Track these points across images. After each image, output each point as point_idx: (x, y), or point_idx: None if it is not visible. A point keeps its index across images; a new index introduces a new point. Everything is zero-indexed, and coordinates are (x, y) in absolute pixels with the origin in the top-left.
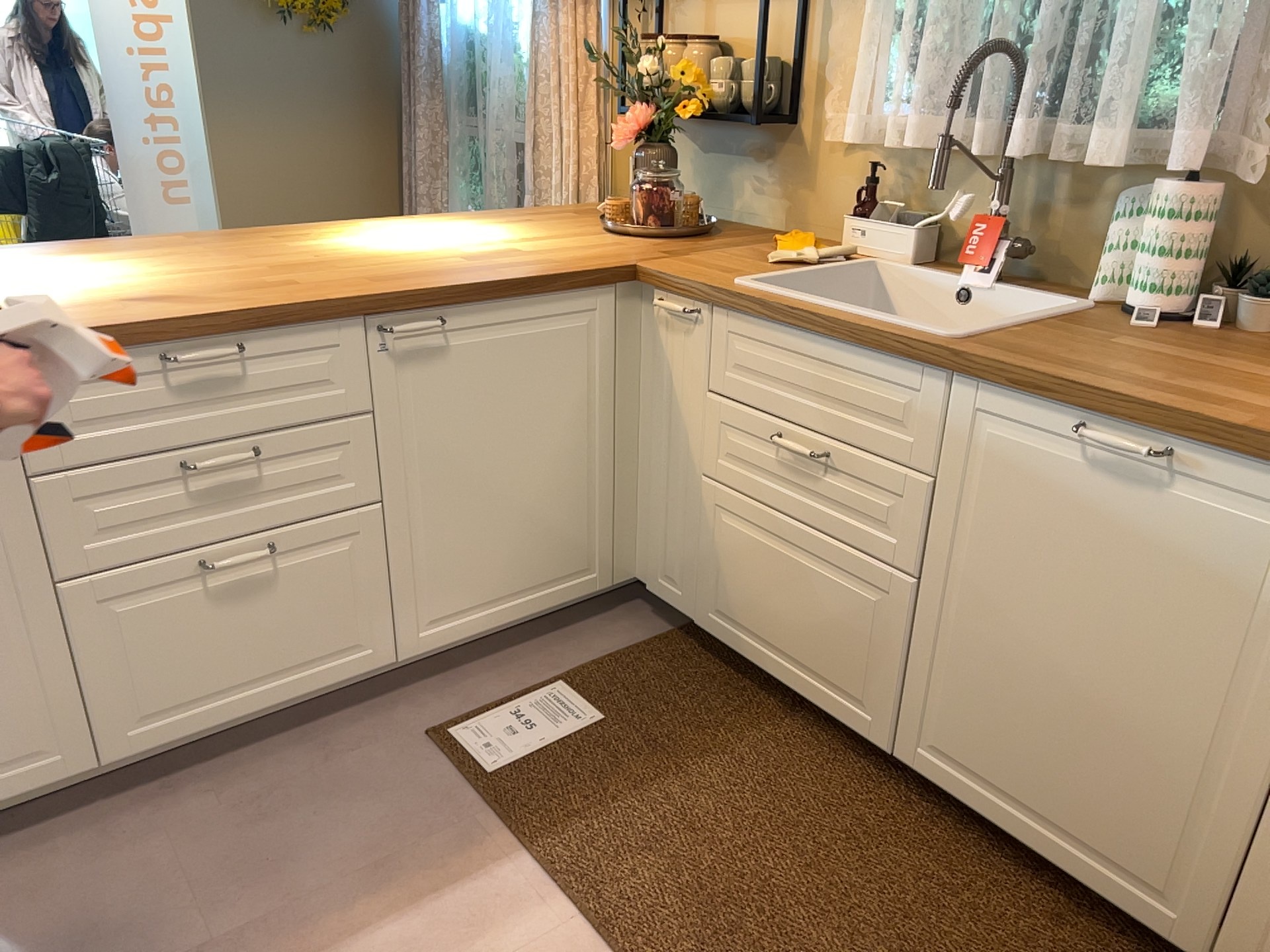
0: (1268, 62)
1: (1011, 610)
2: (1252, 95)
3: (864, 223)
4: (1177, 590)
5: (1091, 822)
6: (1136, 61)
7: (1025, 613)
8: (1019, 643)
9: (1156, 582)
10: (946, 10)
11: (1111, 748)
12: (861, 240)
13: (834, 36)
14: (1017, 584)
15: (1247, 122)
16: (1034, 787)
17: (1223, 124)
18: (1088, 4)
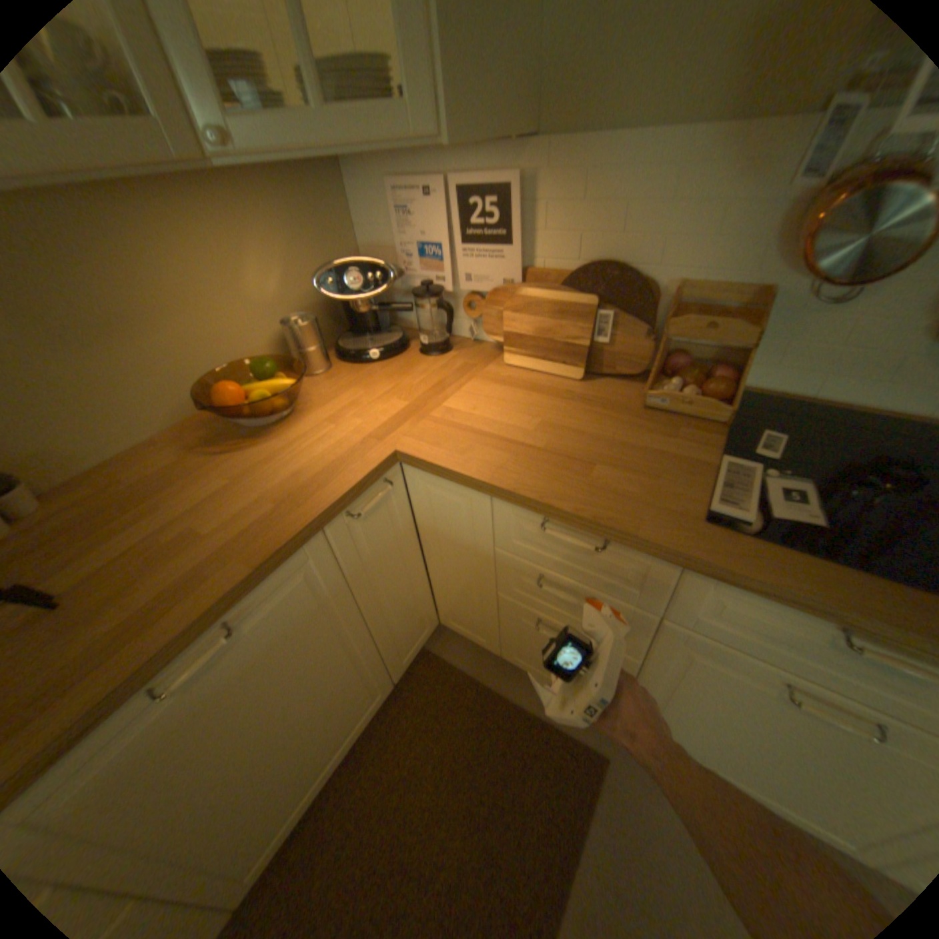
0: None
1: (222, 785)
2: None
3: None
4: (290, 650)
5: (339, 736)
6: None
7: (232, 771)
8: (245, 779)
9: (279, 662)
10: None
11: (323, 716)
12: None
13: None
14: (211, 778)
15: None
16: (311, 774)
17: None
18: None
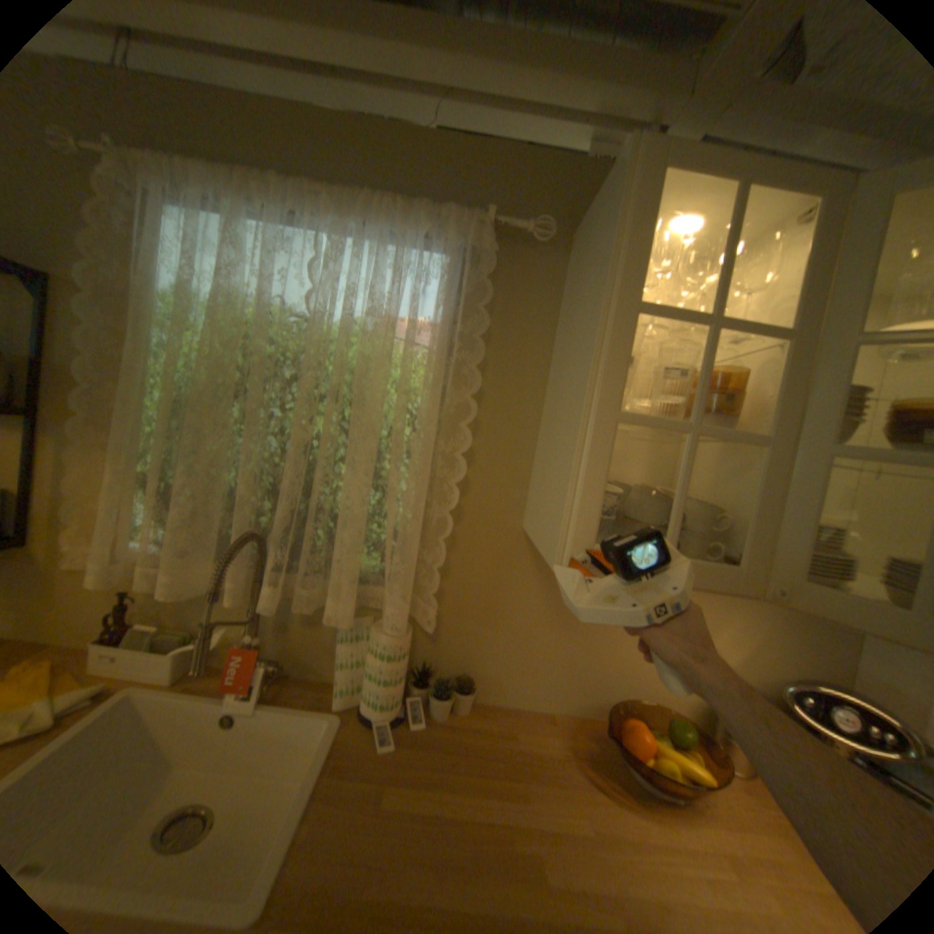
0: (429, 549)
1: None
2: (422, 567)
3: (116, 649)
4: None
5: None
6: (358, 552)
7: None
8: None
9: None
10: (191, 477)
11: None
12: (114, 664)
13: (72, 481)
14: None
15: (420, 581)
16: None
17: (412, 589)
18: (315, 503)
